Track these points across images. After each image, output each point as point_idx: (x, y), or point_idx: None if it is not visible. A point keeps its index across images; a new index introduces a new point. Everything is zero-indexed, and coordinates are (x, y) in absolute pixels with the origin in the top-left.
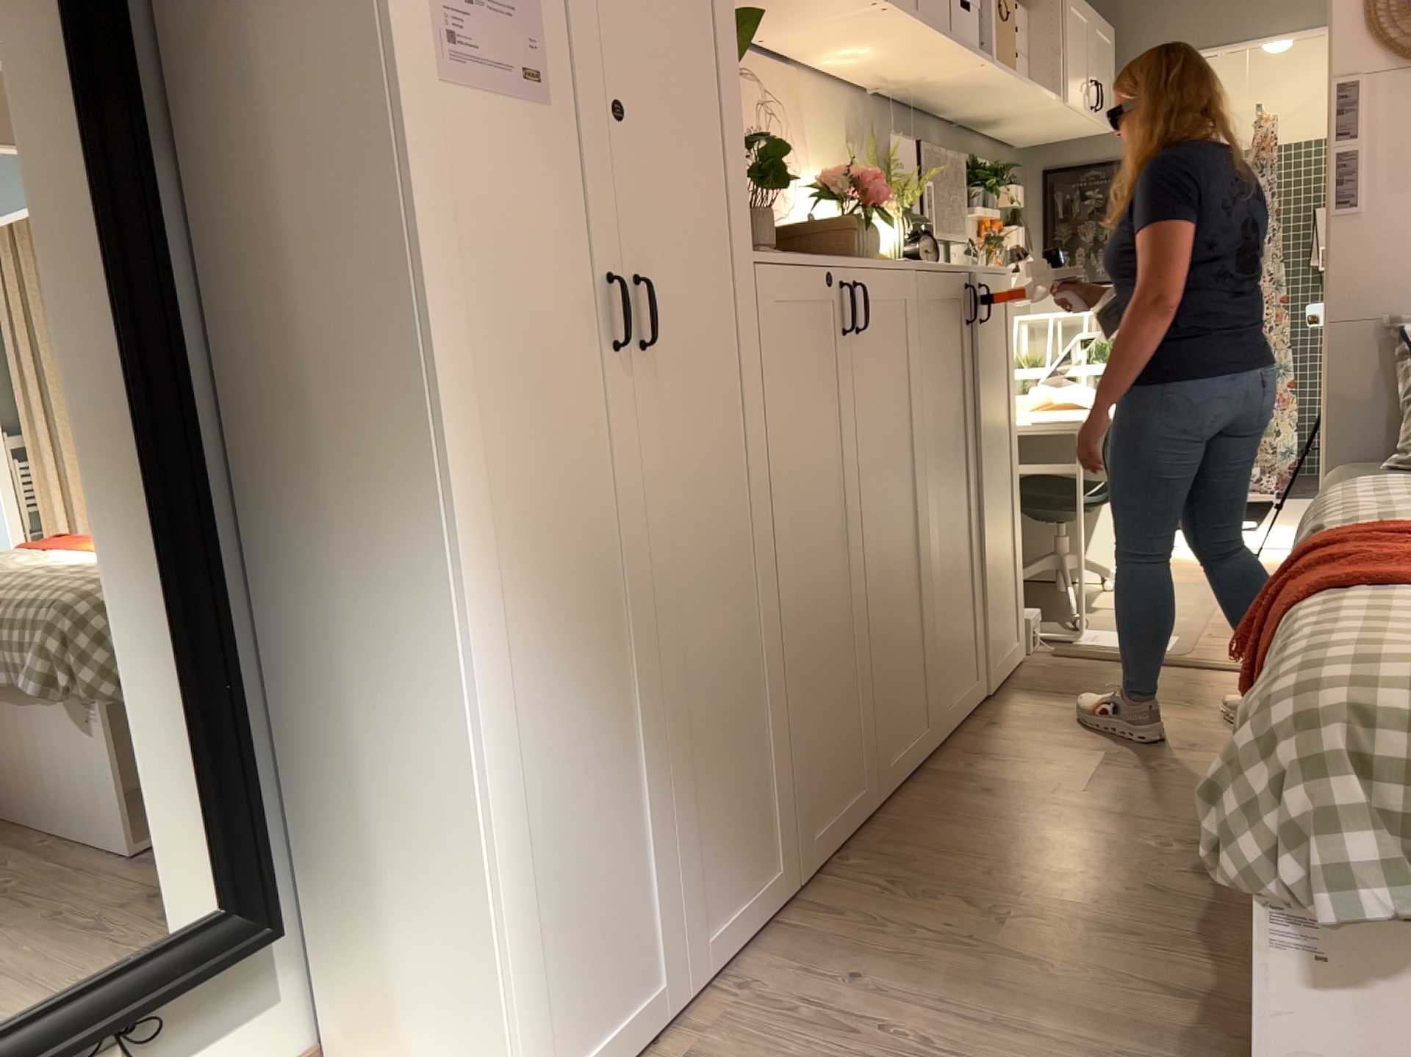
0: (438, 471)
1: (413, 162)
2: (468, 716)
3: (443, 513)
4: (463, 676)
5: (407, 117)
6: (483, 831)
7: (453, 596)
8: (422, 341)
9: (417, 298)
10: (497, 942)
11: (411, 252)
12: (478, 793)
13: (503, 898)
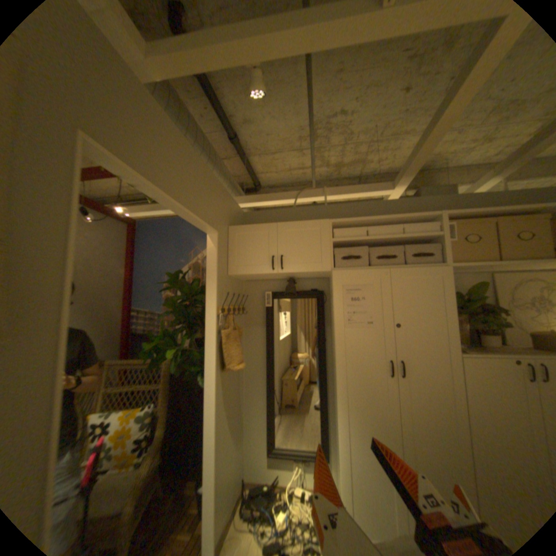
0: (337, 396)
1: (338, 343)
2: (339, 443)
3: (338, 403)
4: (339, 435)
5: (338, 336)
6: (341, 467)
7: (338, 419)
8: (336, 373)
9: (336, 365)
10: (342, 492)
11: (336, 358)
12: (340, 459)
13: (345, 484)
